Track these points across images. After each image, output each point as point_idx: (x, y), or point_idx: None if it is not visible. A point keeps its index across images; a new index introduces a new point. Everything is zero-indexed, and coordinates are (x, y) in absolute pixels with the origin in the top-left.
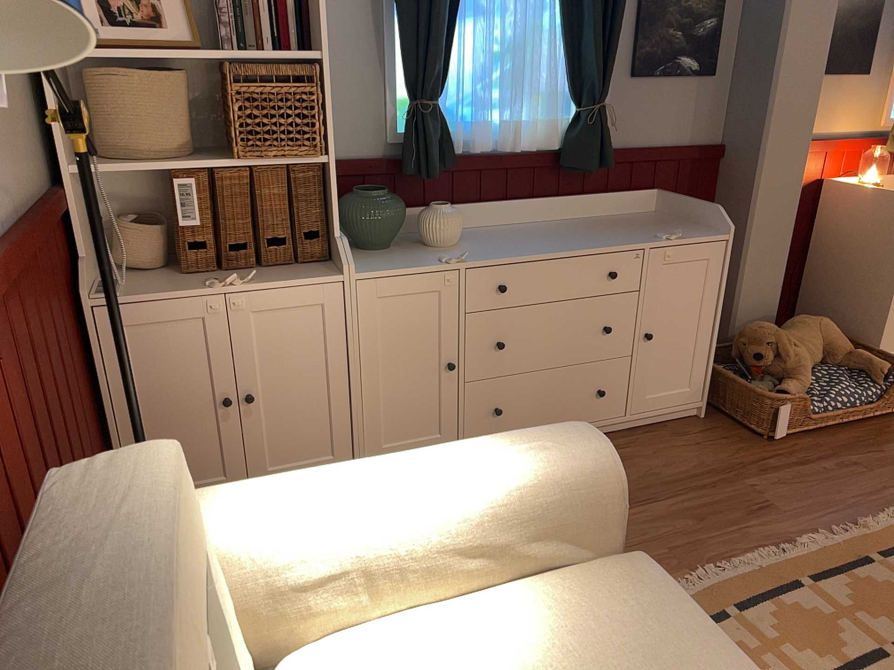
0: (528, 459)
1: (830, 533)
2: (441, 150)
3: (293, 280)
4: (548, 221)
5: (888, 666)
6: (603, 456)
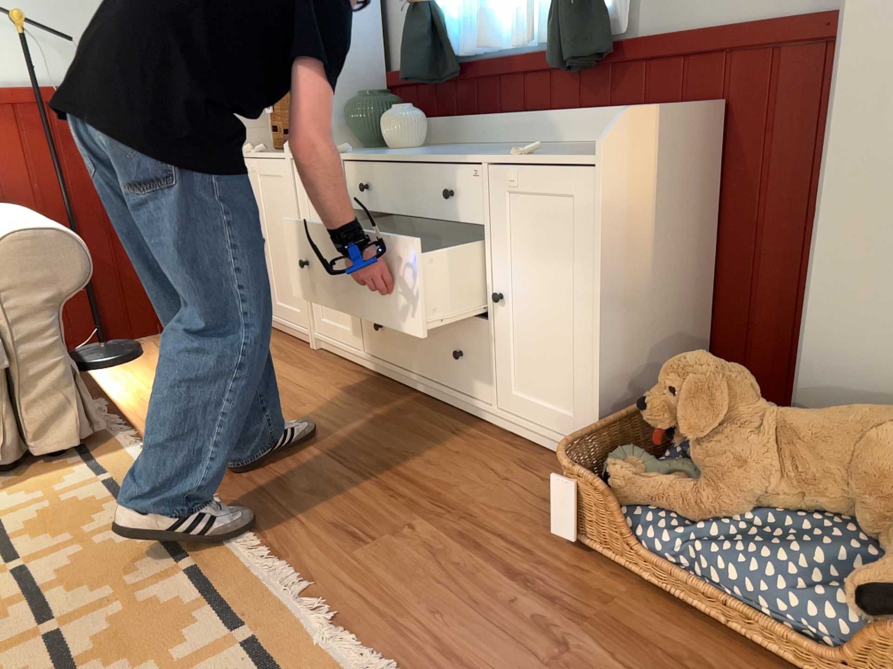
0: (9, 225)
1: (305, 595)
2: (428, 53)
3: (275, 155)
4: (551, 143)
5: (30, 623)
6: (5, 235)
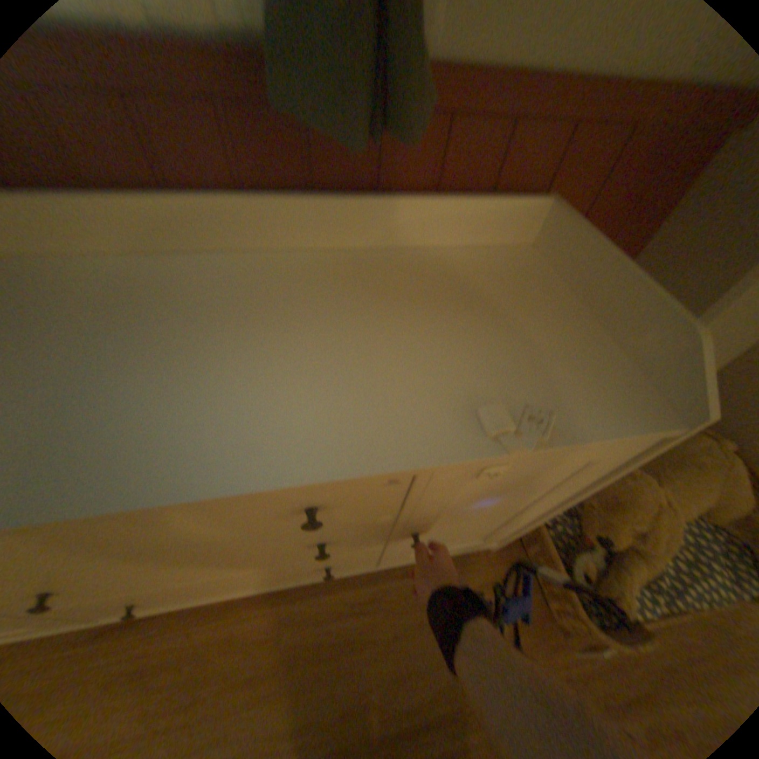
0: None
1: None
2: None
3: None
4: (280, 252)
5: None
6: None
